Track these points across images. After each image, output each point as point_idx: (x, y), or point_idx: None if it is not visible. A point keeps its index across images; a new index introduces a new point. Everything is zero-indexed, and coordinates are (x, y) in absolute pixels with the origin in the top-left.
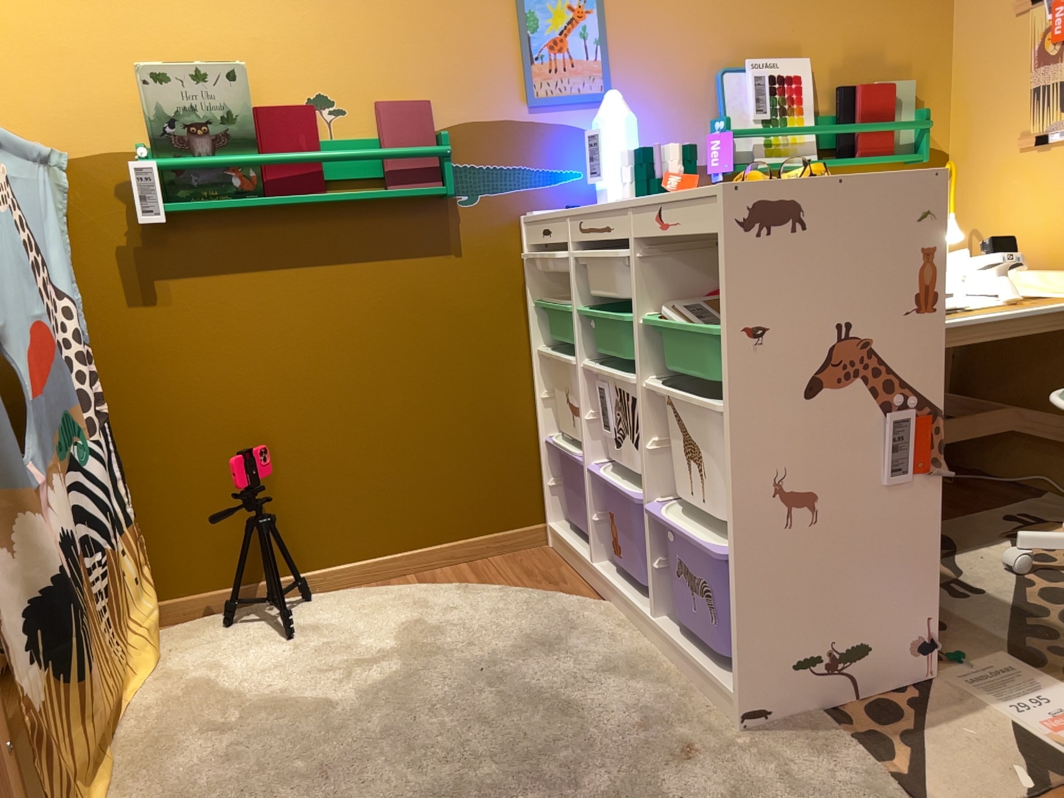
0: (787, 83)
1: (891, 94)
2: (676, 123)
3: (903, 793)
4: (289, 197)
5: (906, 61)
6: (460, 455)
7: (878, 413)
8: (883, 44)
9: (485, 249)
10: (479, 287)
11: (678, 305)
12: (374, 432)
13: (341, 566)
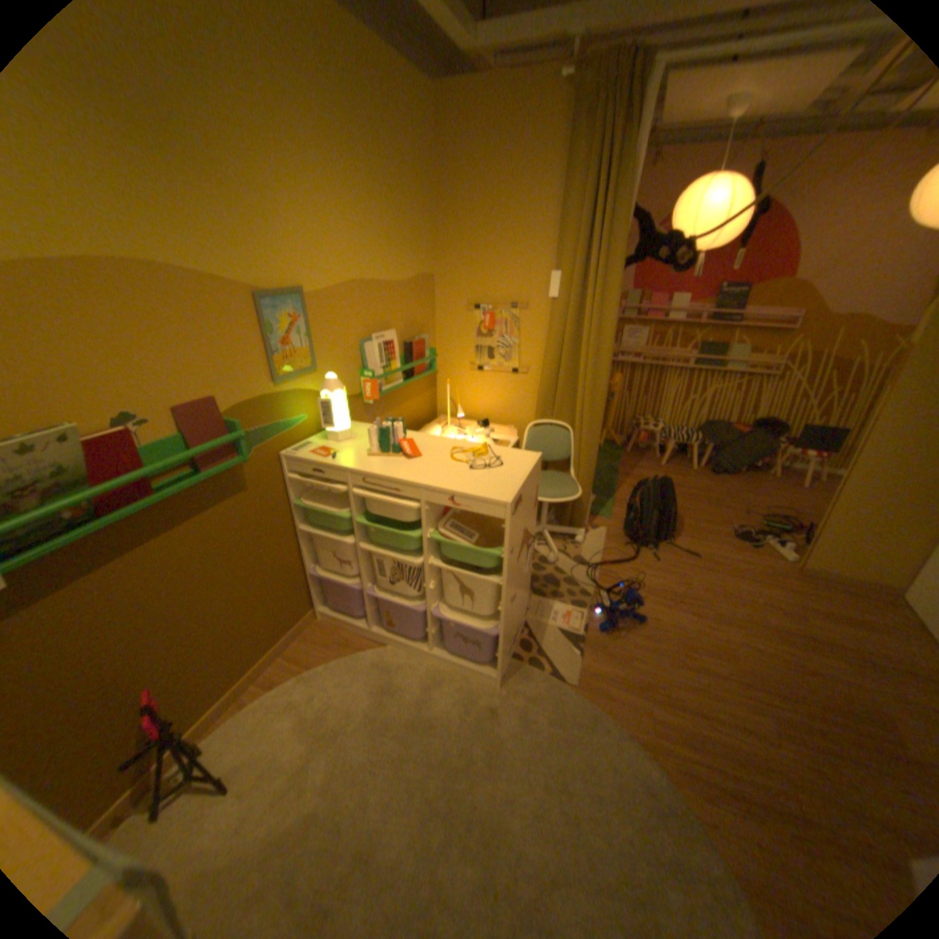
0: (389, 346)
1: (424, 344)
2: (346, 375)
3: (555, 679)
4: (126, 509)
5: (423, 324)
6: (265, 605)
7: (525, 550)
8: (416, 317)
9: (262, 481)
10: (262, 505)
11: (443, 525)
12: (212, 626)
13: (207, 715)
